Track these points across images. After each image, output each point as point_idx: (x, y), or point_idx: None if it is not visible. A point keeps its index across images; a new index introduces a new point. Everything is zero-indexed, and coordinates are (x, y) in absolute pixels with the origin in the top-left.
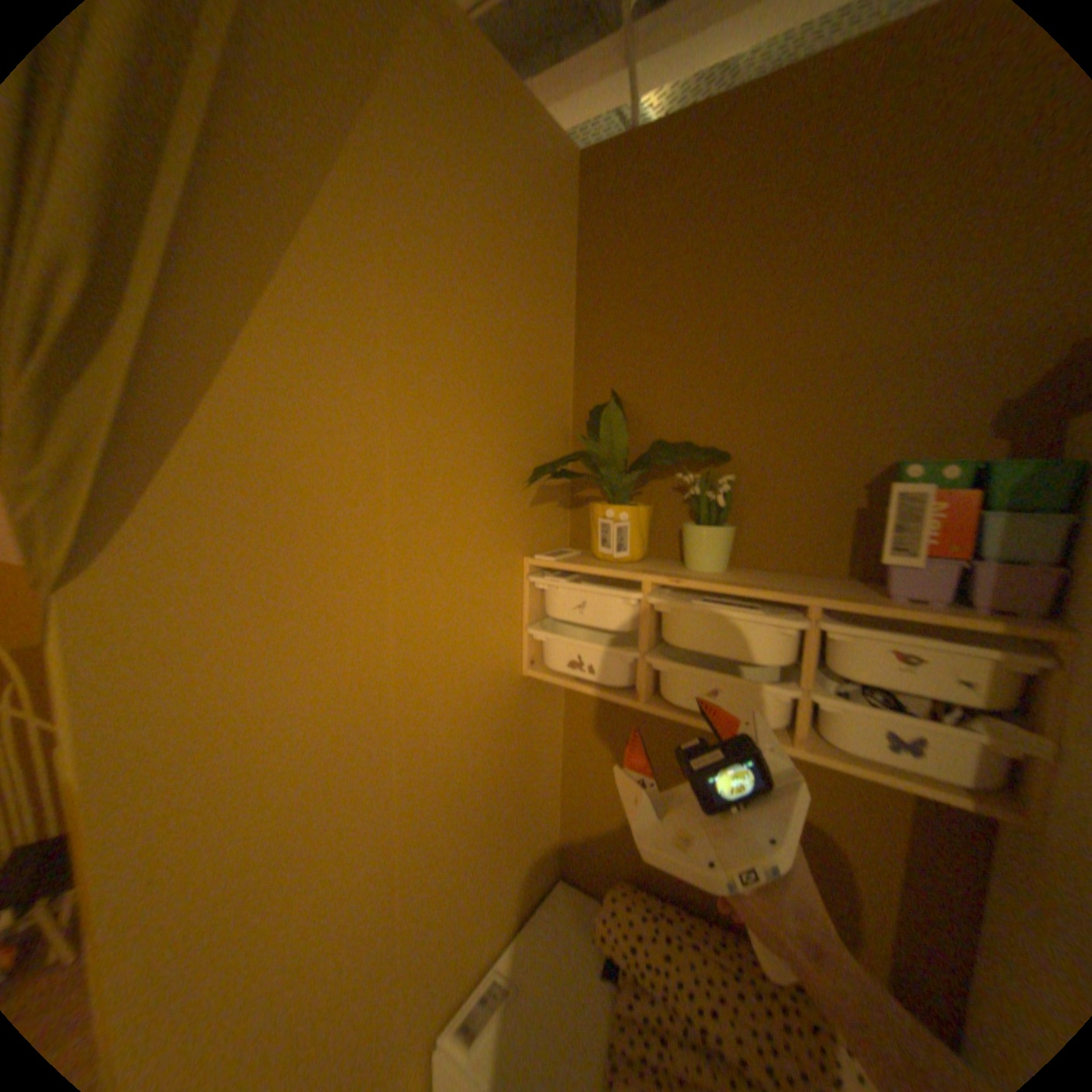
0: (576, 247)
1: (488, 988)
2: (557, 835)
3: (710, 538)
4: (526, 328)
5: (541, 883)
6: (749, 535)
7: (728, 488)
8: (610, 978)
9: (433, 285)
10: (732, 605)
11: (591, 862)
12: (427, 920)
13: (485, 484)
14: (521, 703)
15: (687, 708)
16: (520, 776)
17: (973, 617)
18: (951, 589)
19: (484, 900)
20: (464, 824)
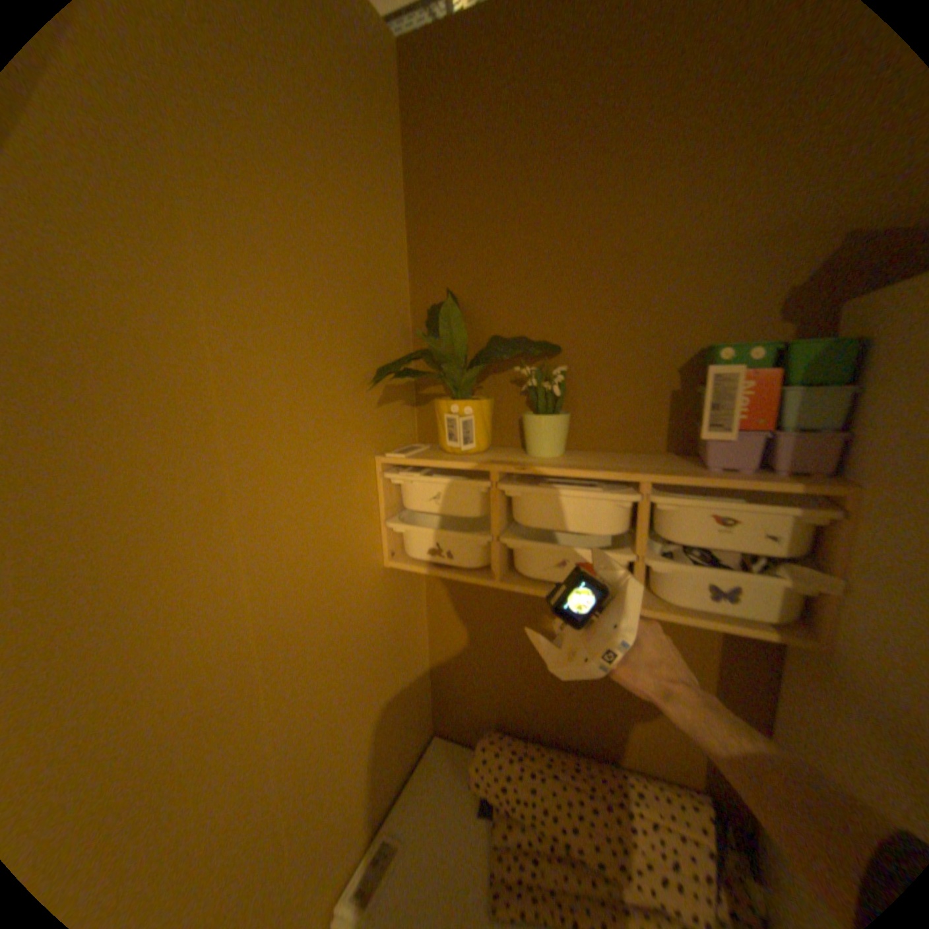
0: (401, 143)
1: (378, 852)
2: (429, 700)
3: (549, 426)
4: (356, 224)
5: (418, 744)
6: (582, 420)
7: (562, 379)
8: (485, 817)
9: (243, 166)
10: (574, 487)
11: (461, 718)
12: (312, 813)
13: (328, 387)
14: (385, 594)
15: (538, 582)
16: (390, 659)
17: (775, 480)
18: (756, 457)
19: (366, 776)
20: (340, 716)
